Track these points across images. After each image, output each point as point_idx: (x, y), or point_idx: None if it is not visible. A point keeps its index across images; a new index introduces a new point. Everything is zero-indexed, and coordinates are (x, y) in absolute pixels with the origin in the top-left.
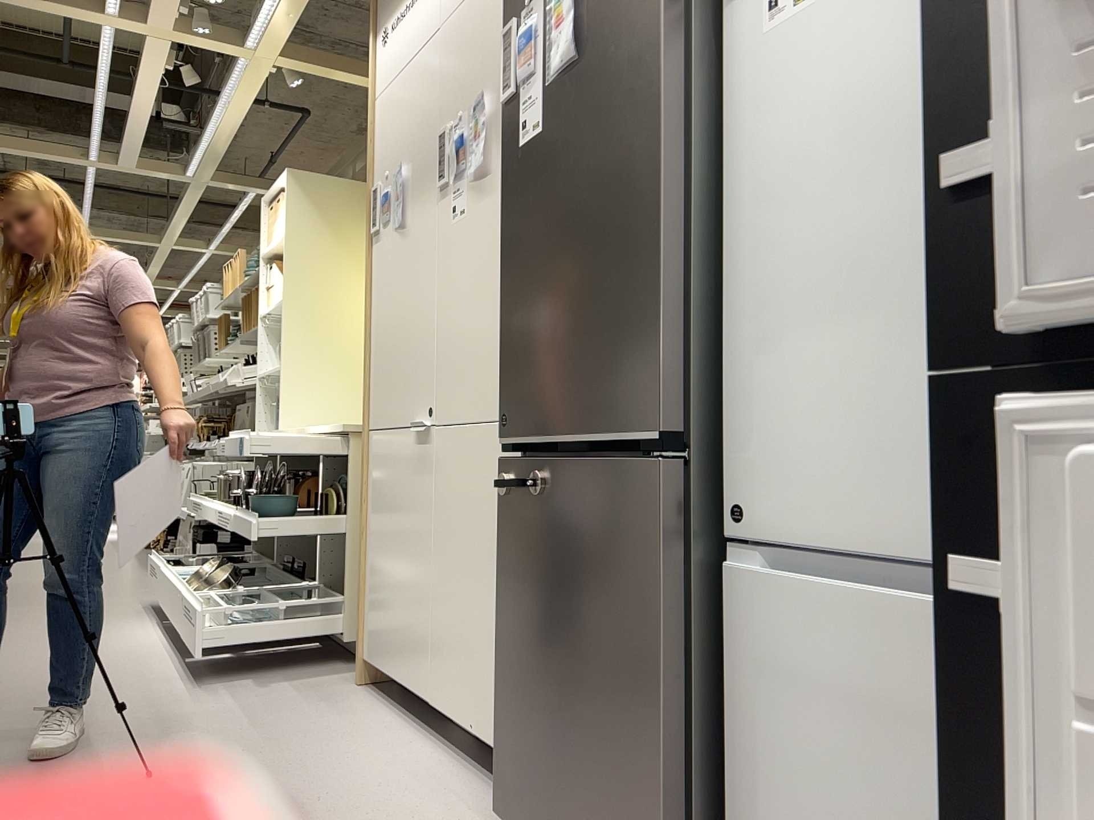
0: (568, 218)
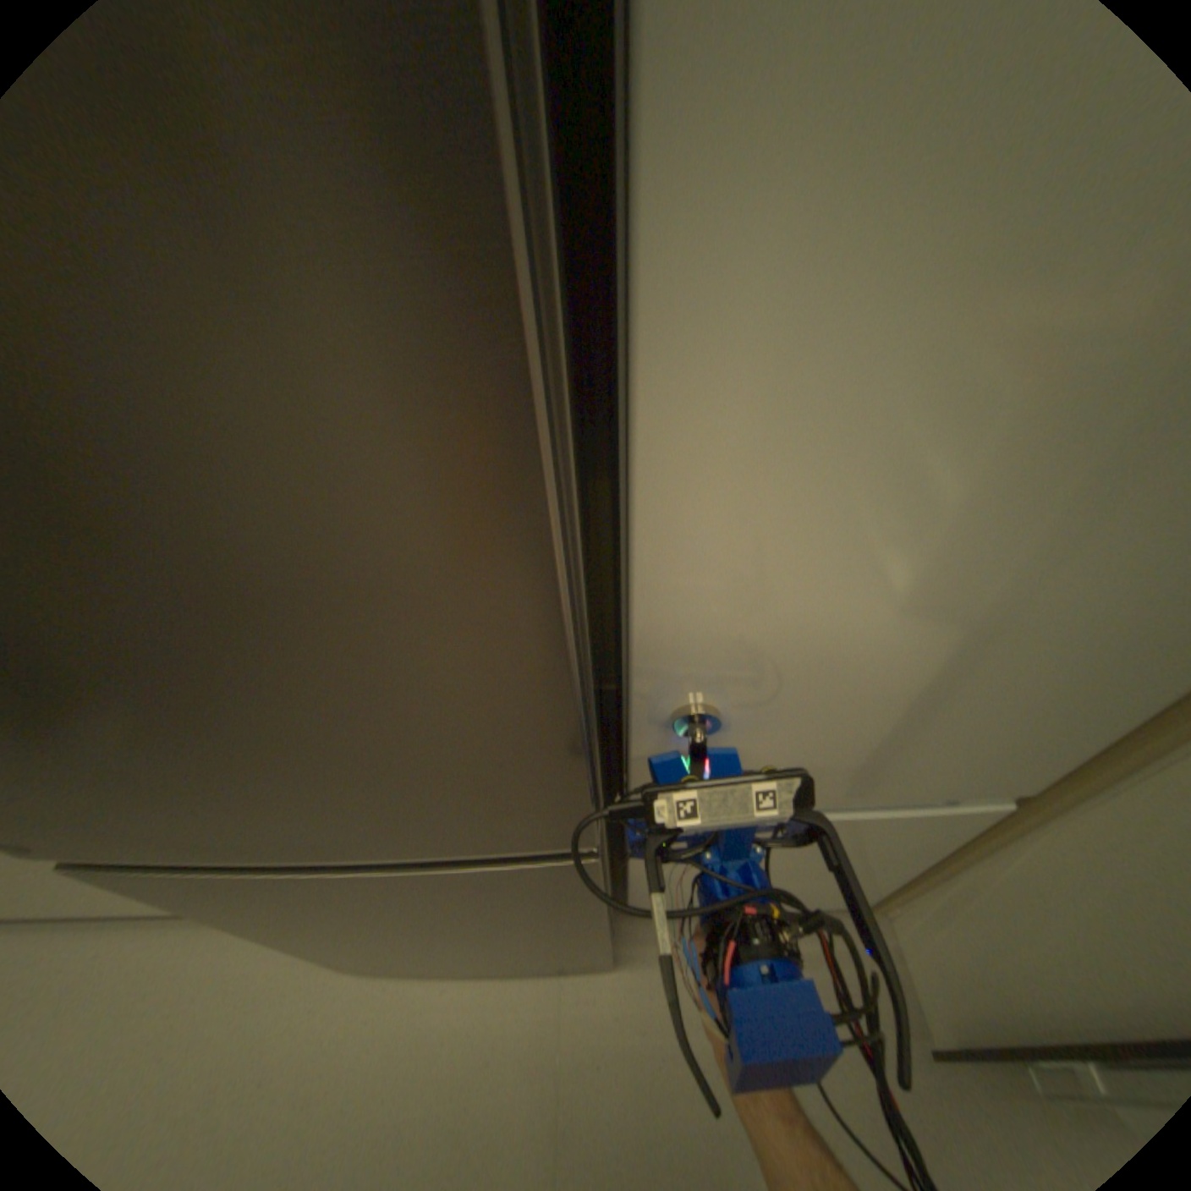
0: None
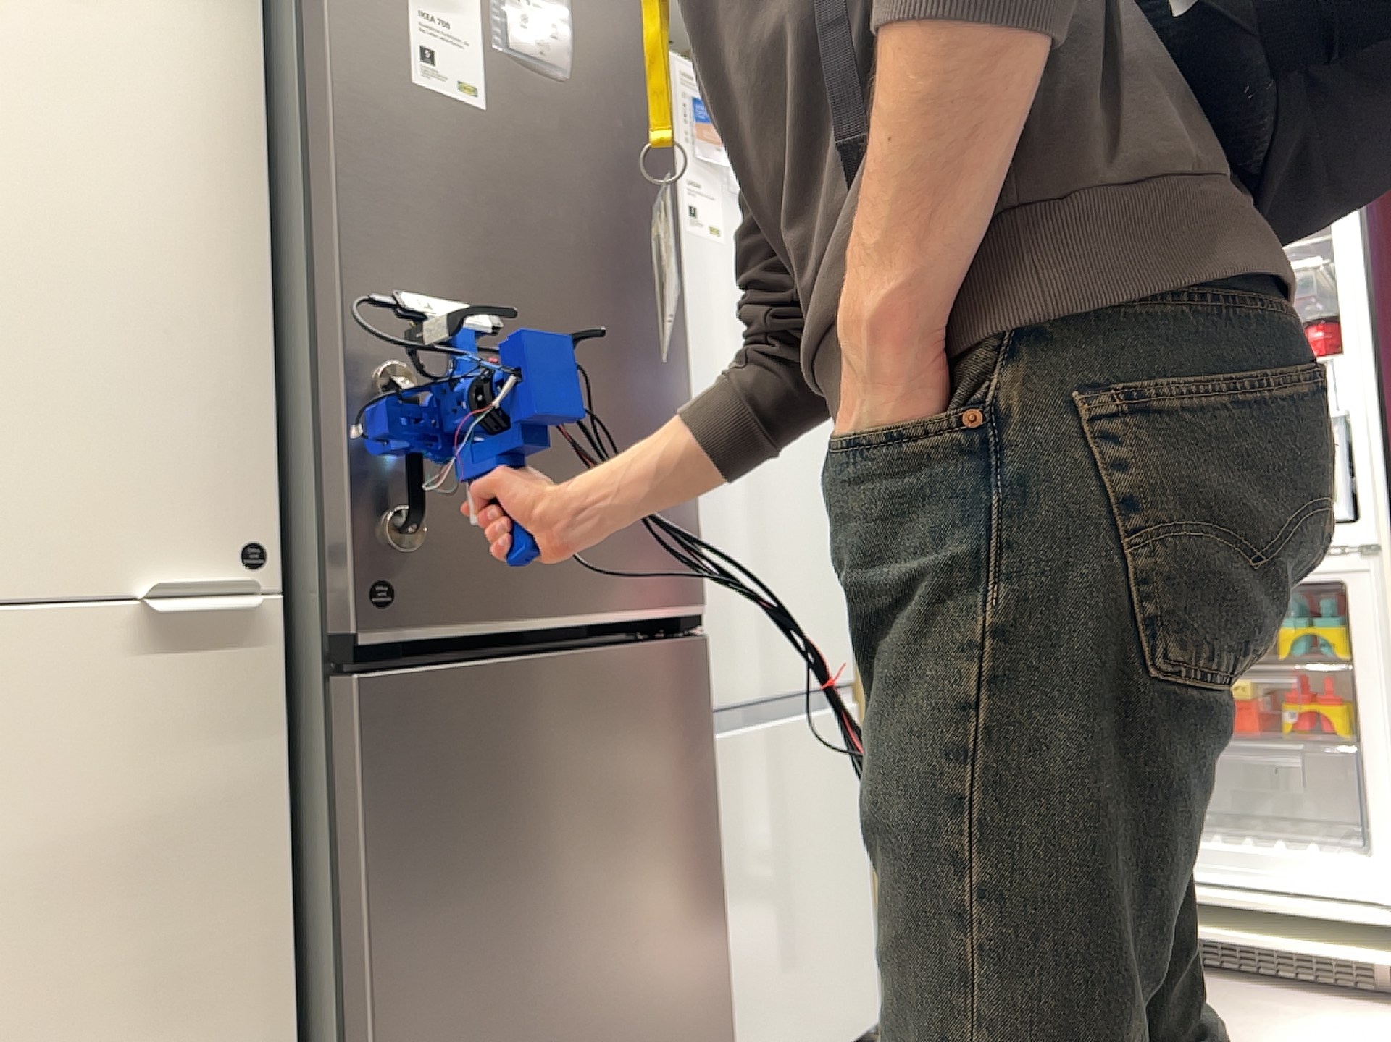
0: (553, 291)
